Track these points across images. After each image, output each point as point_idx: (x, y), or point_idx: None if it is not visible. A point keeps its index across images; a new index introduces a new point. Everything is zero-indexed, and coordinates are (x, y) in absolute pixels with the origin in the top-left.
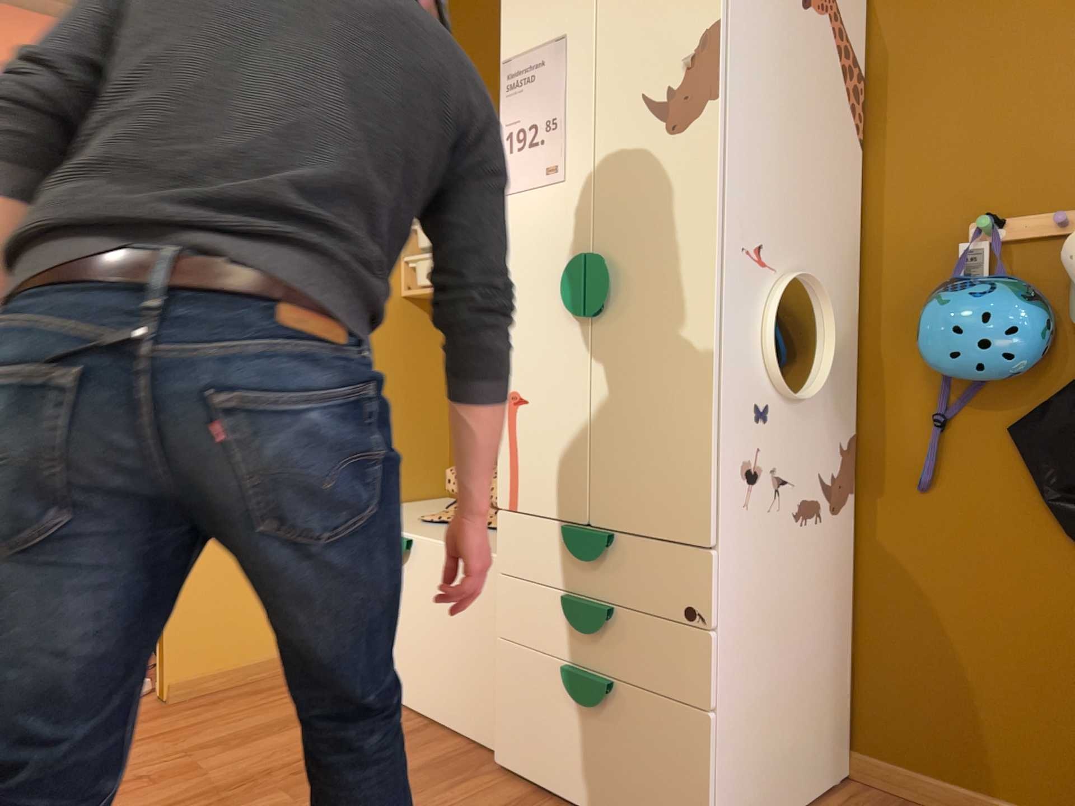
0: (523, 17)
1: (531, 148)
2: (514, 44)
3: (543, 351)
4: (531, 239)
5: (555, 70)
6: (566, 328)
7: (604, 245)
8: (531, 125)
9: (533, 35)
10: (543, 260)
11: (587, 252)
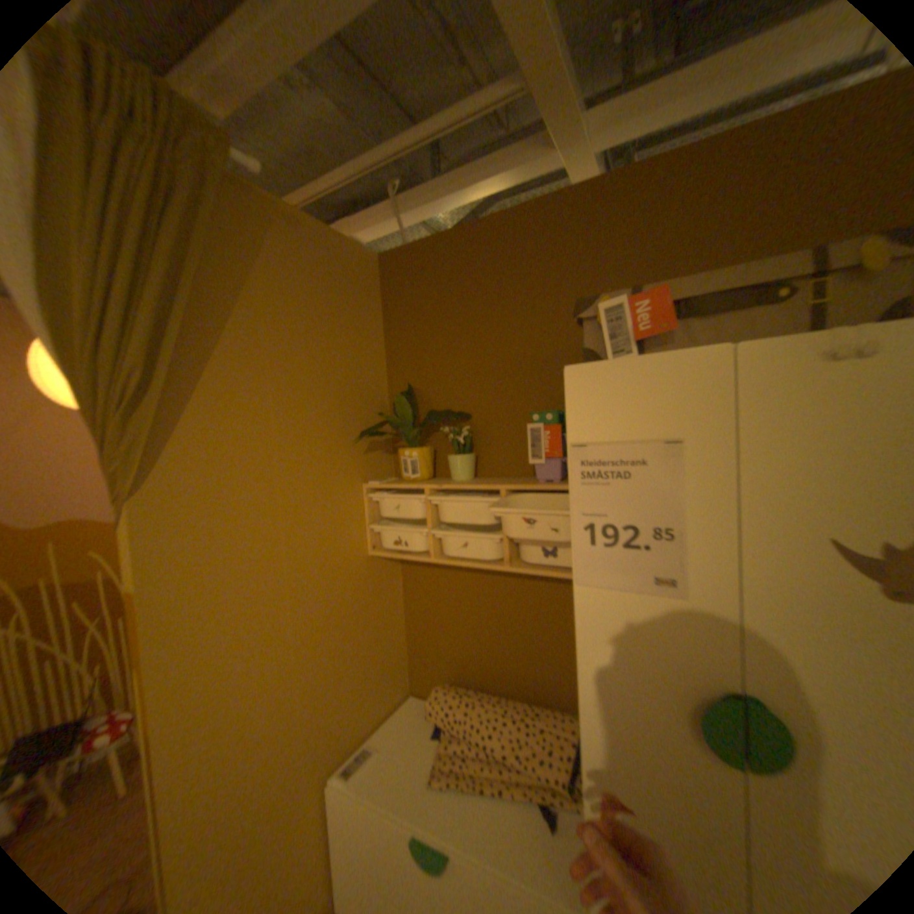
0: (603, 400)
1: (626, 548)
2: (588, 426)
3: (657, 769)
4: (630, 644)
5: (664, 474)
6: (698, 758)
7: (763, 691)
8: (625, 524)
9: (622, 424)
10: (653, 673)
11: (741, 697)
